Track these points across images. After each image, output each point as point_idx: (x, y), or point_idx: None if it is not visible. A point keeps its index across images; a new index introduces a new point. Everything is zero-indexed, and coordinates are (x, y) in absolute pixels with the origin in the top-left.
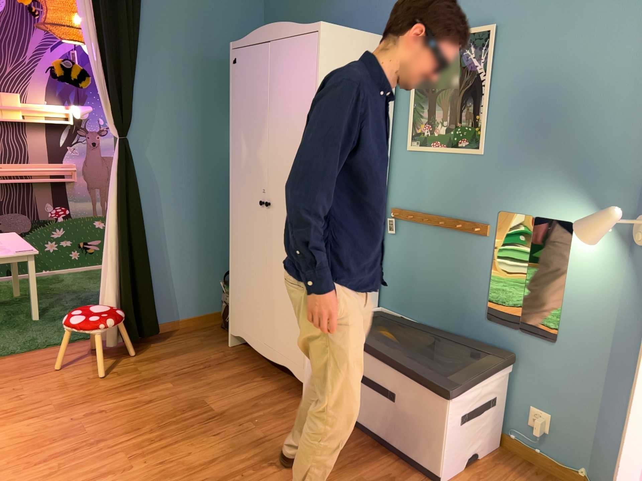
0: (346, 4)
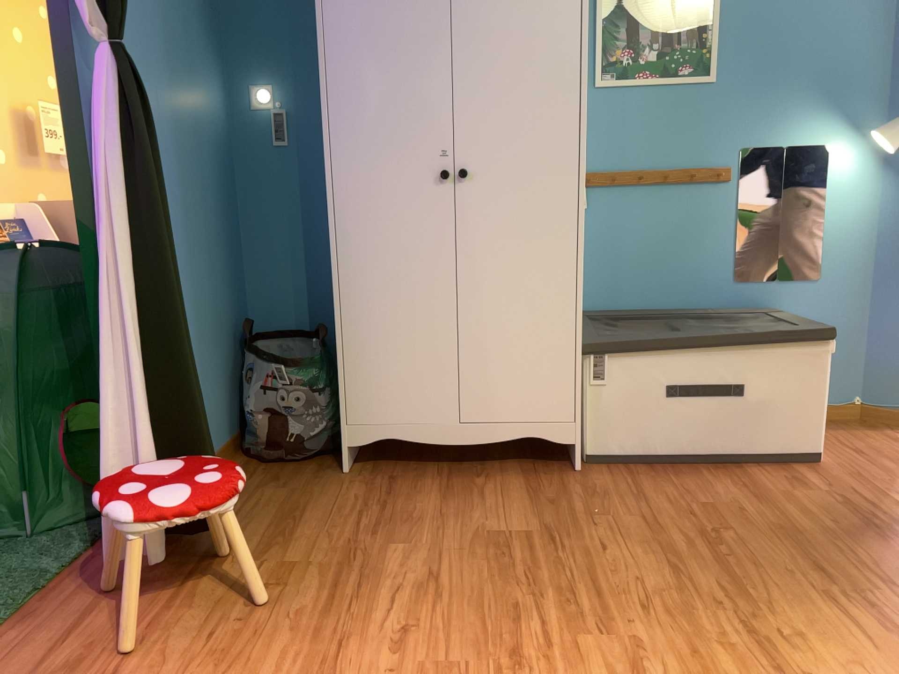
0: None
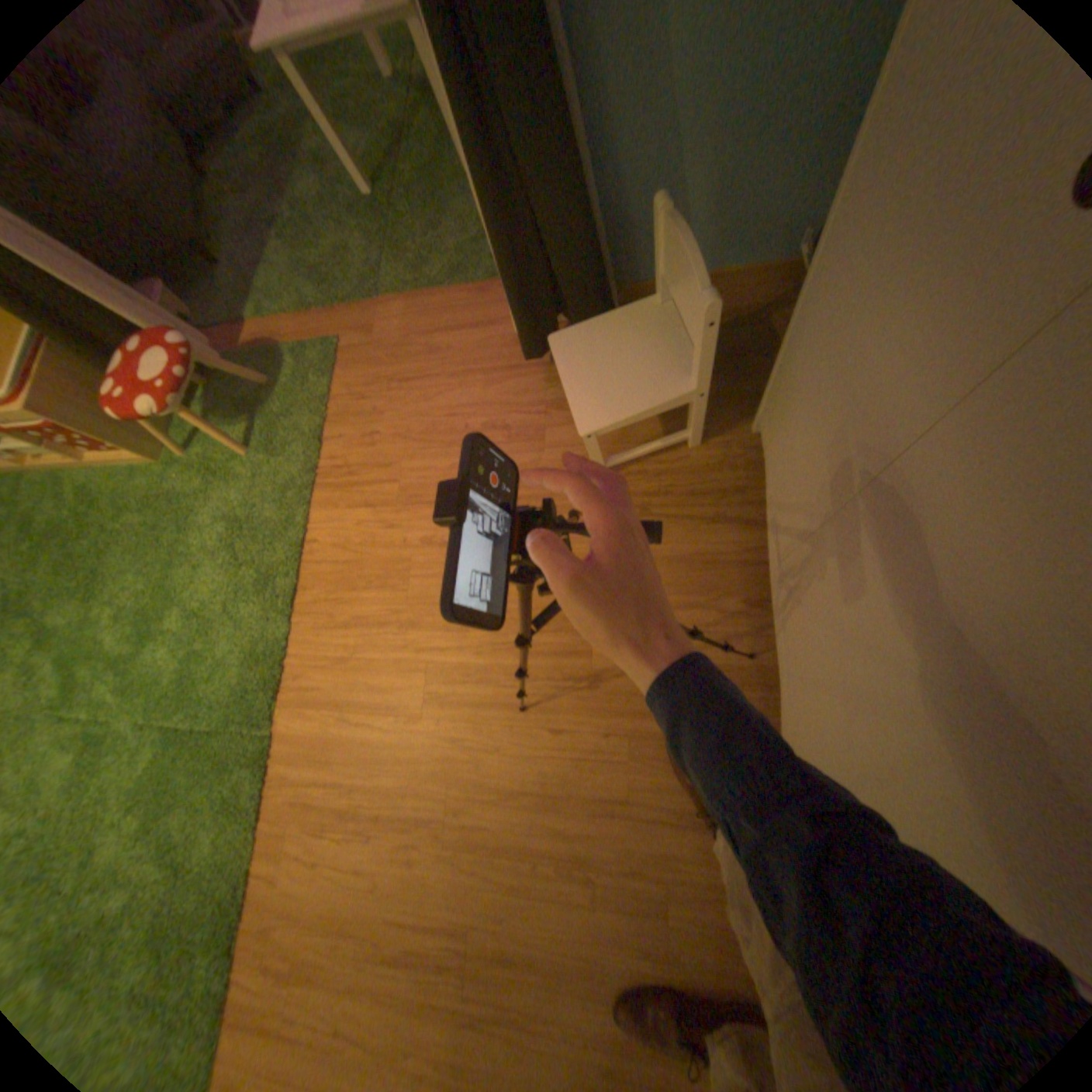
0: None
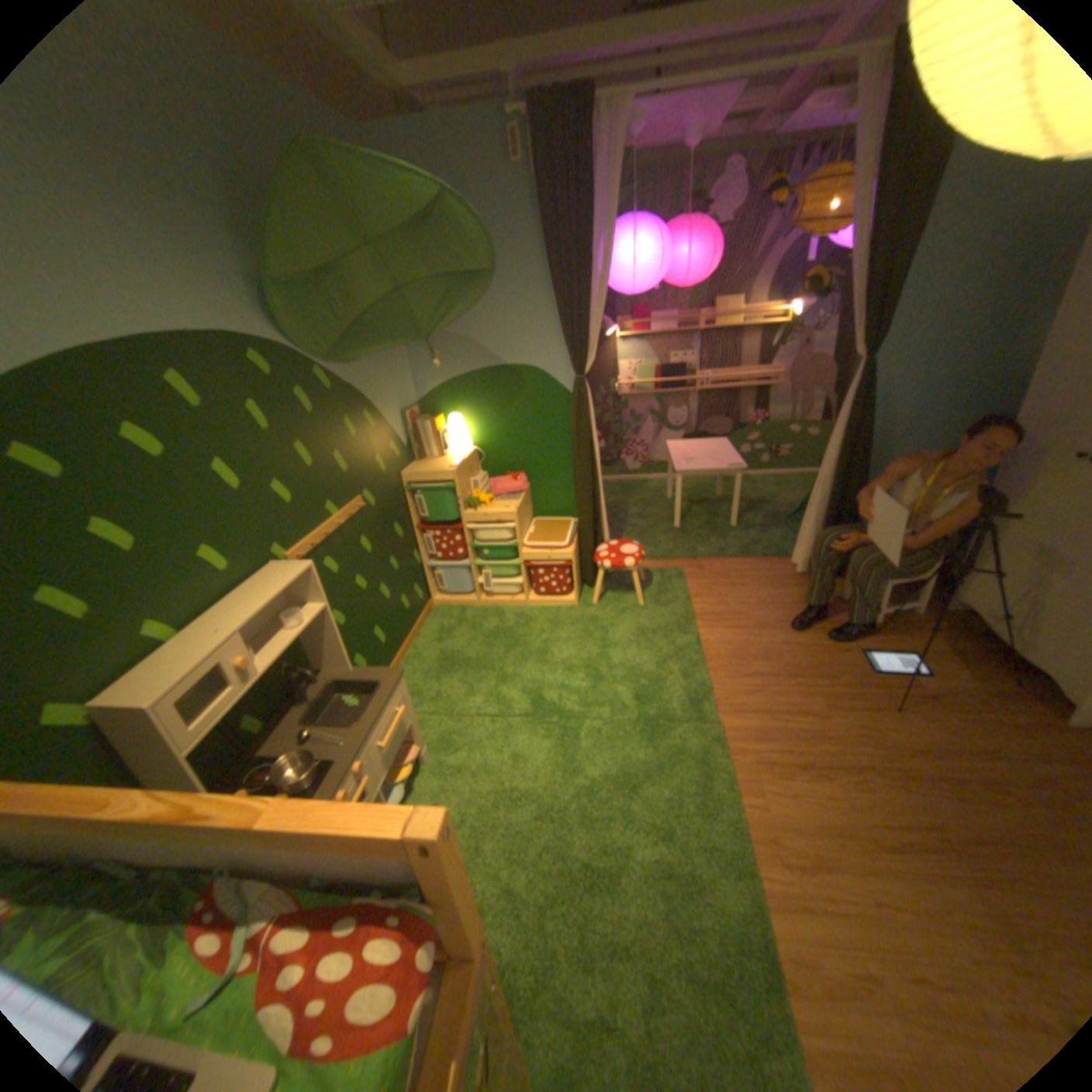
0: None
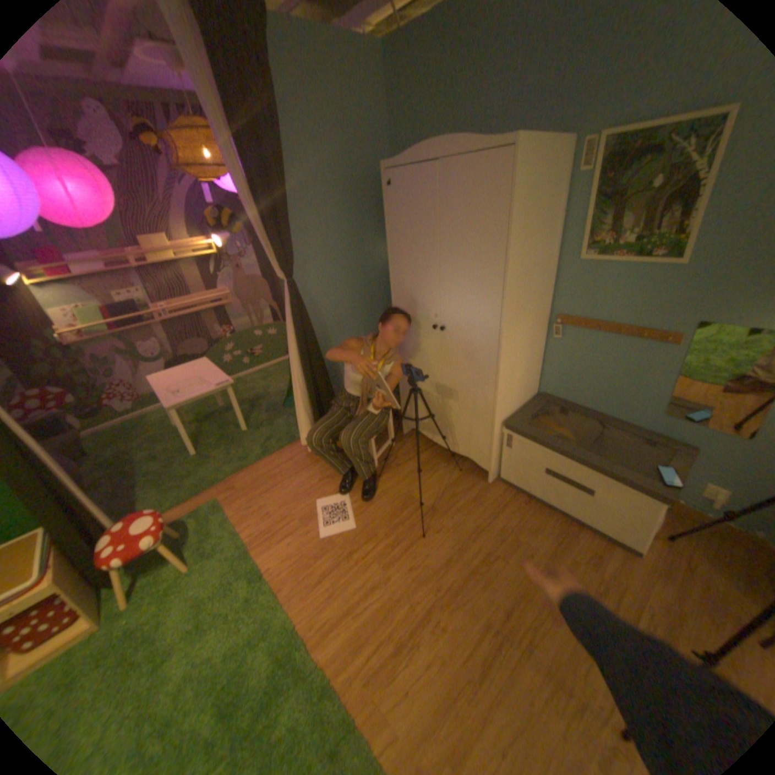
0: (498, 95)
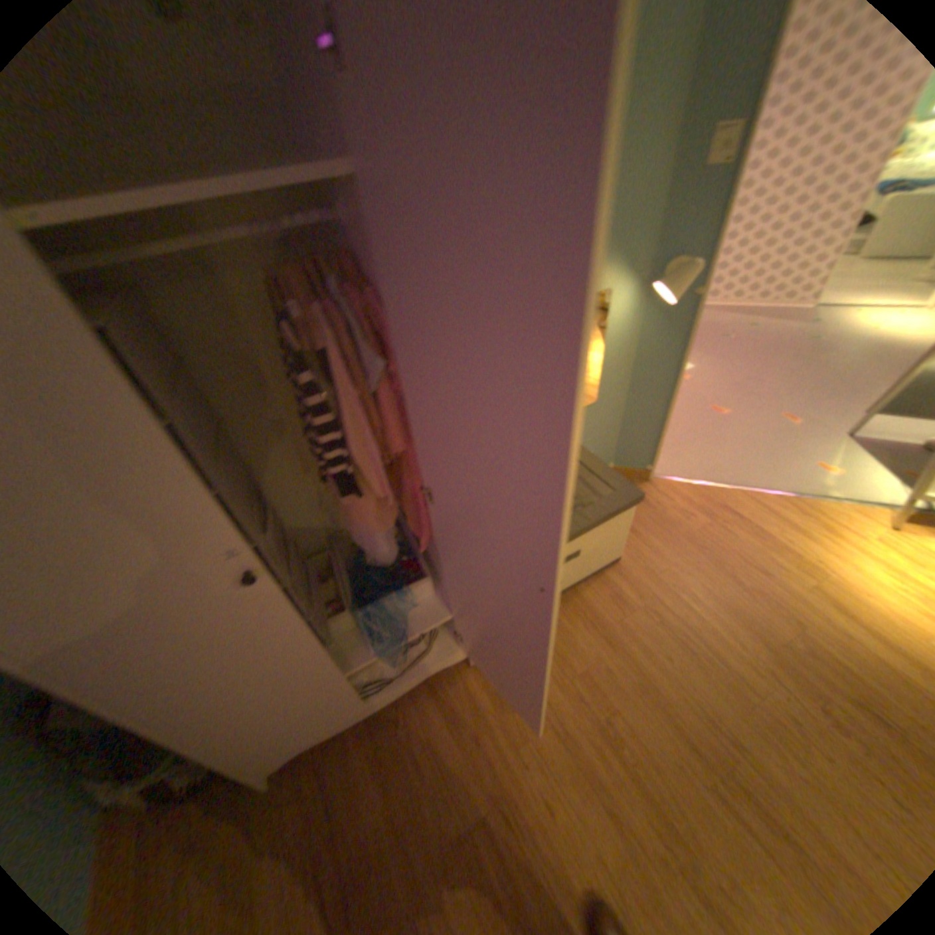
0: None
